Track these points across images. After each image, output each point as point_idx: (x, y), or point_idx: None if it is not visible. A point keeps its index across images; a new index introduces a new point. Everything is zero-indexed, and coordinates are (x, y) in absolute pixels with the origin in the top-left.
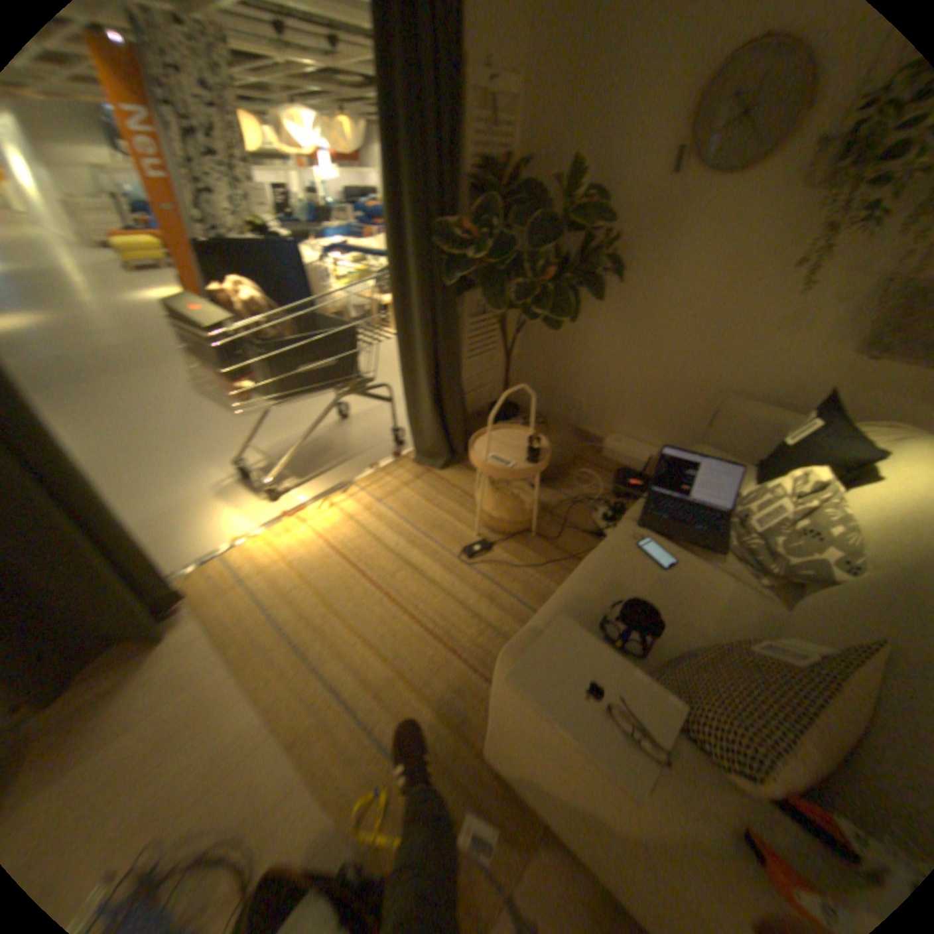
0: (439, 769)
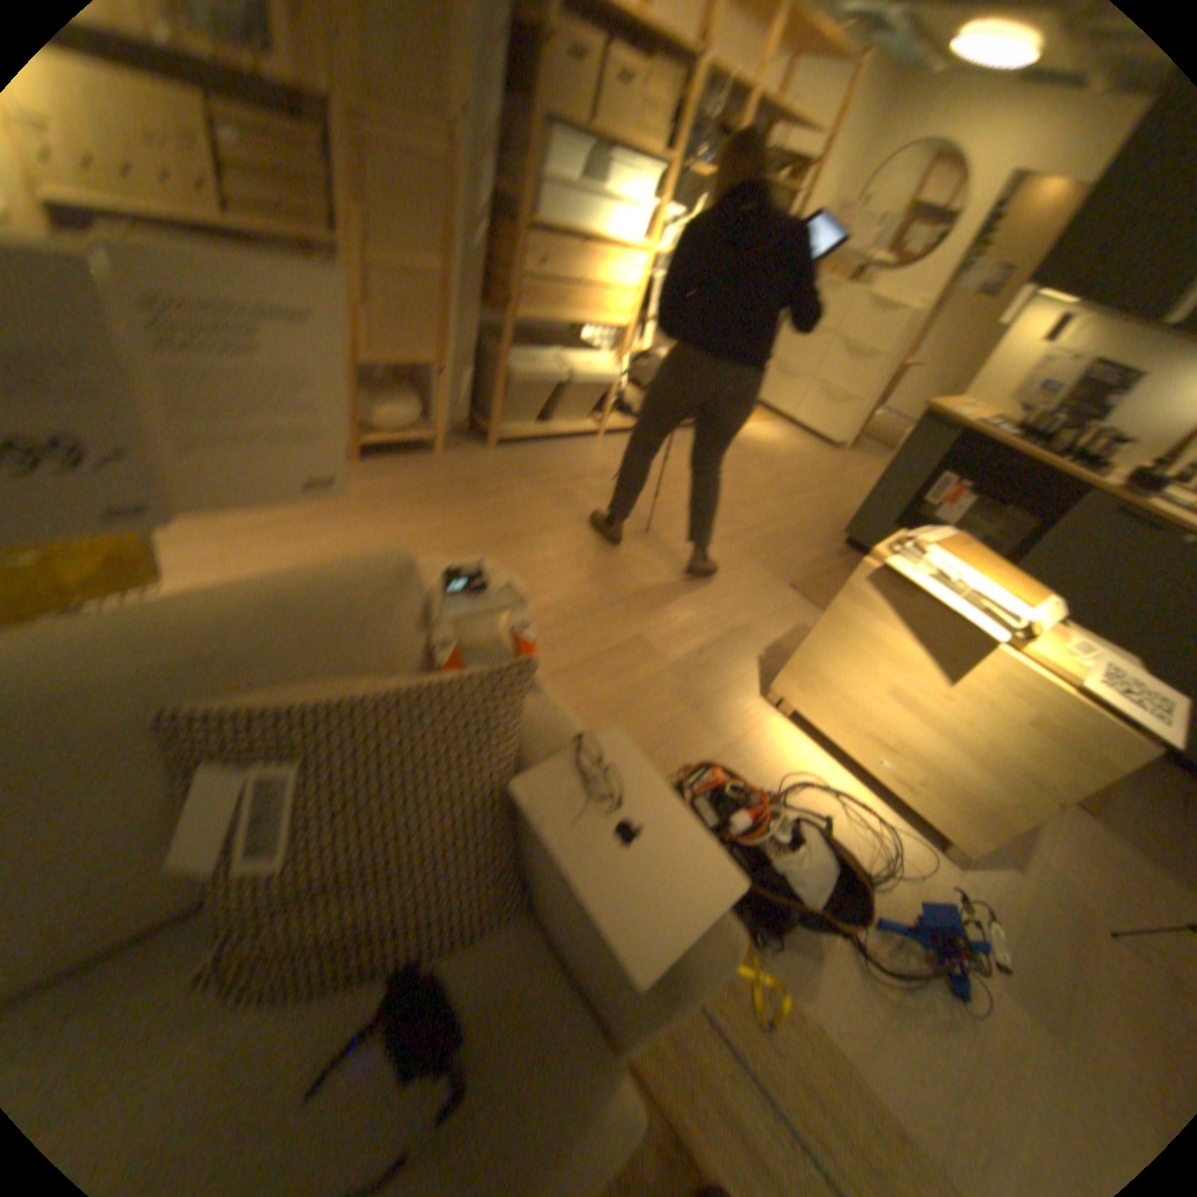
0: (683, 1047)
